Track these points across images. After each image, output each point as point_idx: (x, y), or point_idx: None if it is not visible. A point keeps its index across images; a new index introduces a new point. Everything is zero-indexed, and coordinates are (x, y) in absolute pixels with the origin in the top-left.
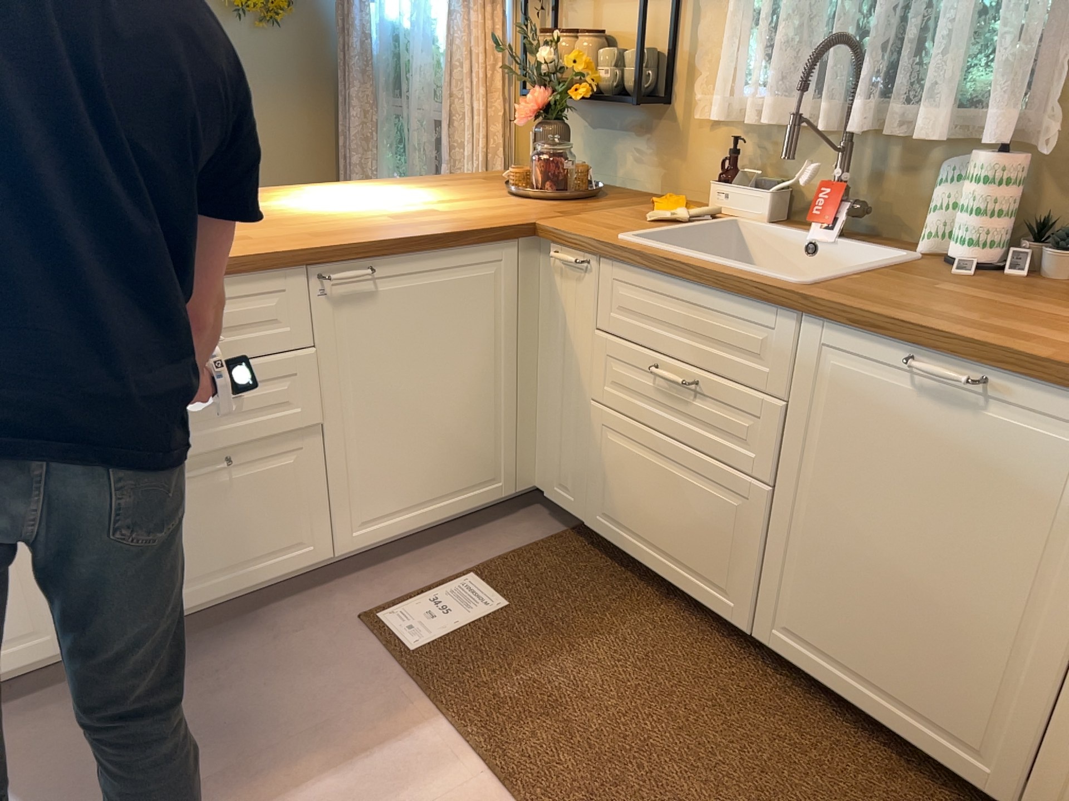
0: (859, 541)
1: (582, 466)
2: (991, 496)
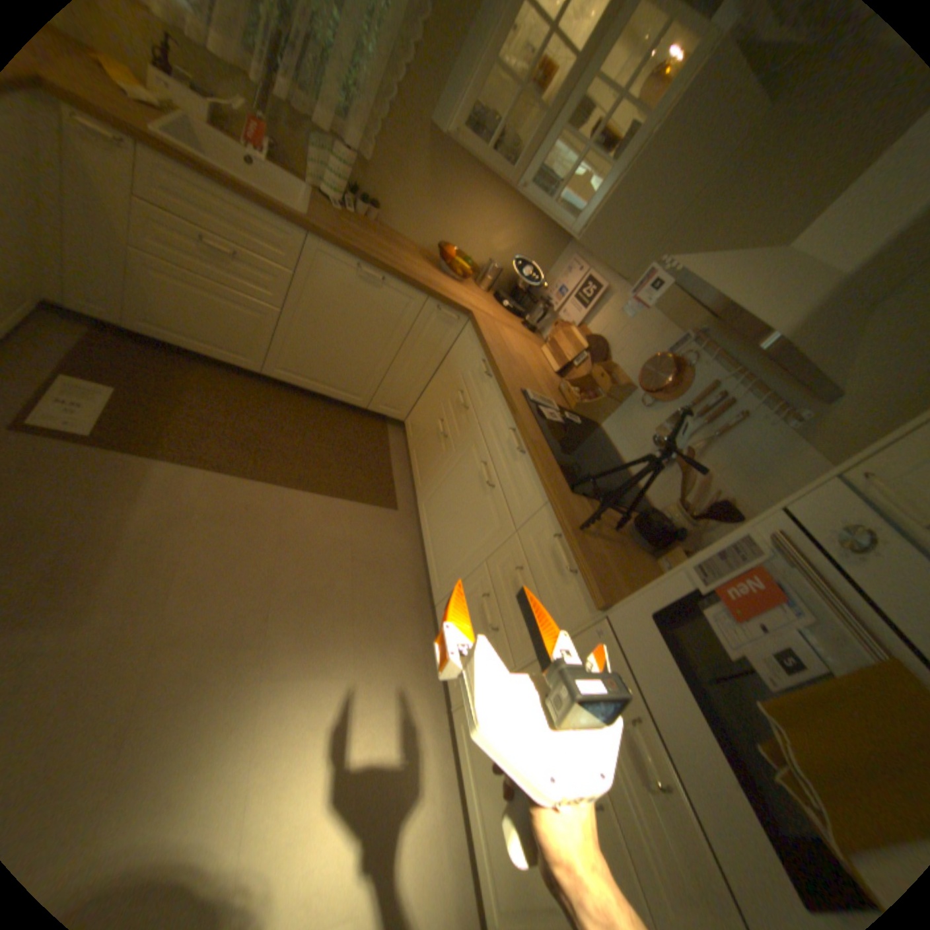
0: (324, 333)
1: (116, 291)
2: (378, 318)
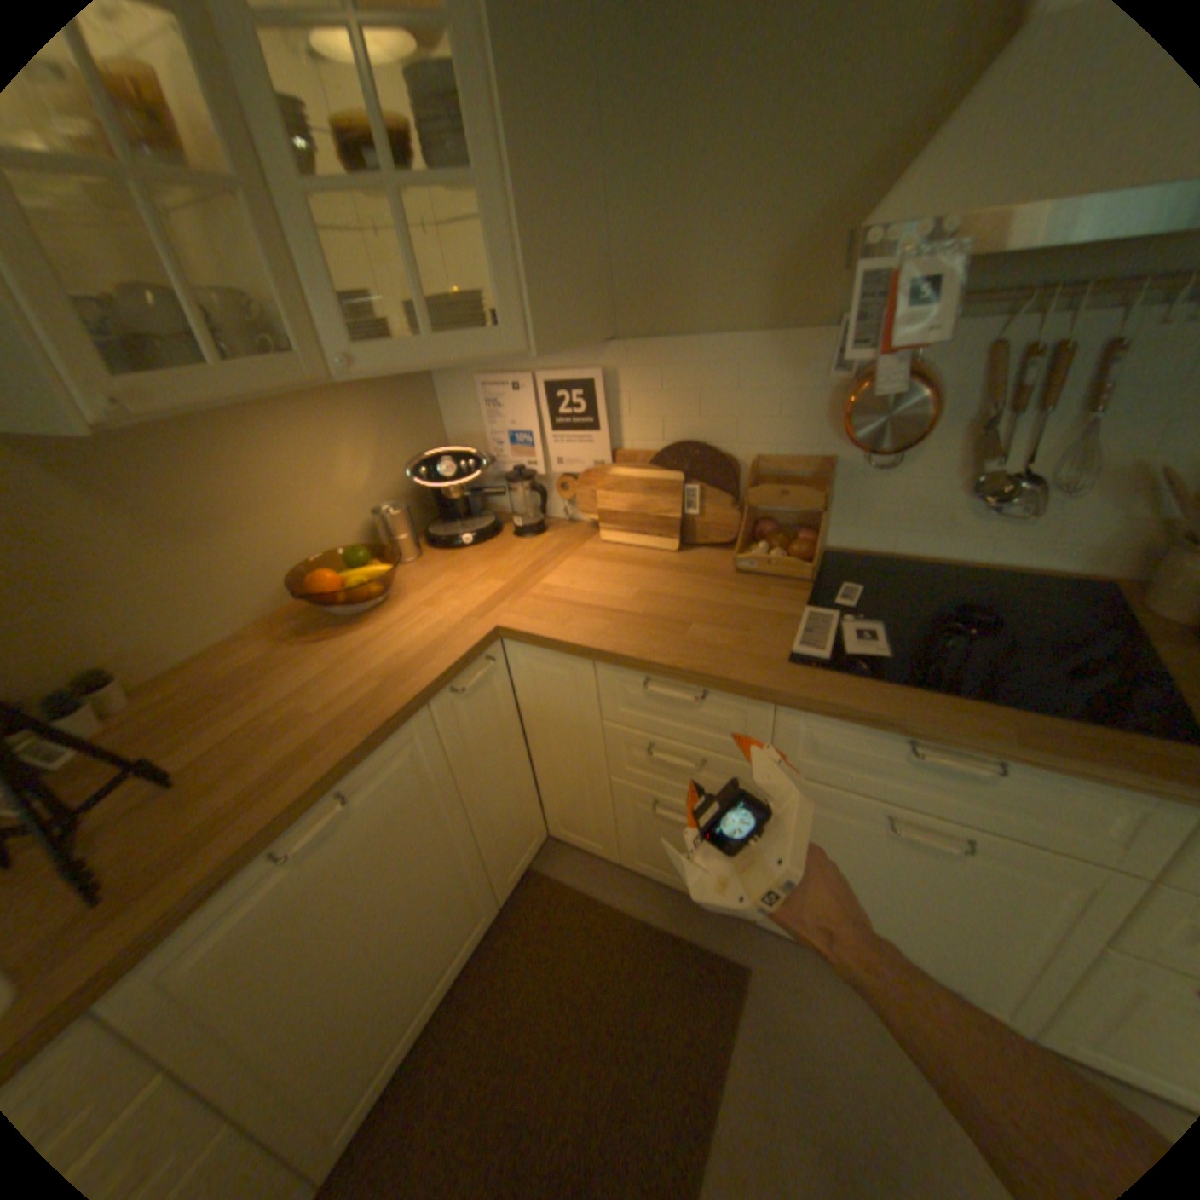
0: (344, 988)
1: None
2: (394, 836)
